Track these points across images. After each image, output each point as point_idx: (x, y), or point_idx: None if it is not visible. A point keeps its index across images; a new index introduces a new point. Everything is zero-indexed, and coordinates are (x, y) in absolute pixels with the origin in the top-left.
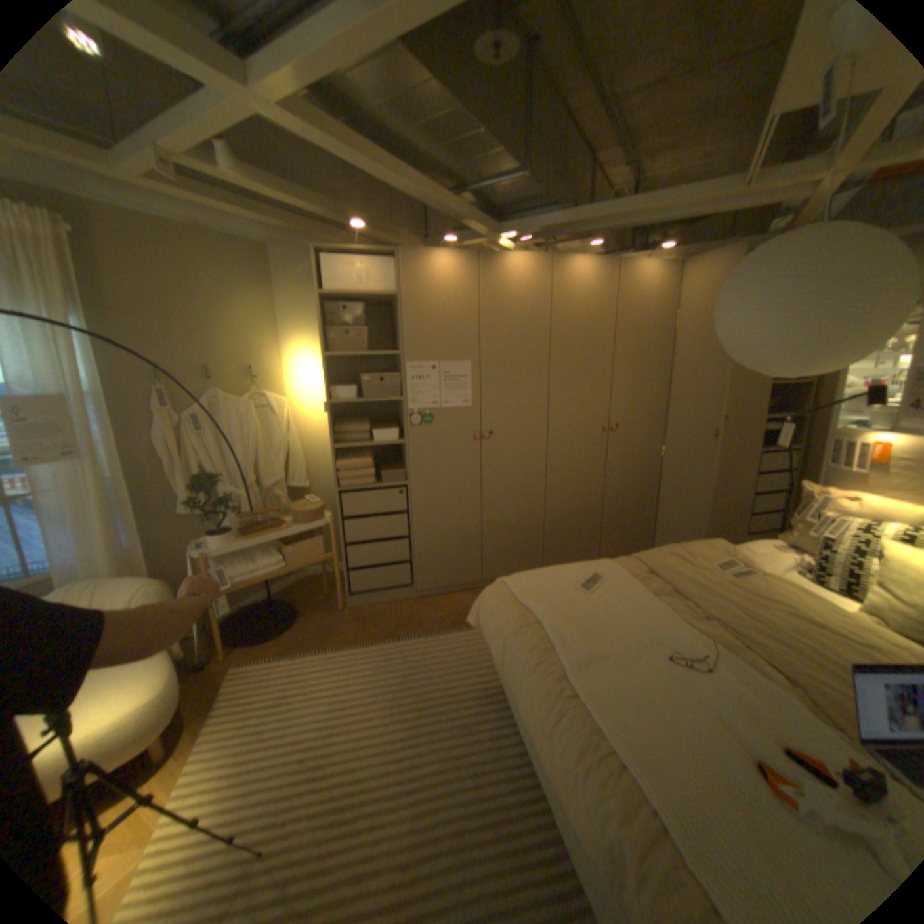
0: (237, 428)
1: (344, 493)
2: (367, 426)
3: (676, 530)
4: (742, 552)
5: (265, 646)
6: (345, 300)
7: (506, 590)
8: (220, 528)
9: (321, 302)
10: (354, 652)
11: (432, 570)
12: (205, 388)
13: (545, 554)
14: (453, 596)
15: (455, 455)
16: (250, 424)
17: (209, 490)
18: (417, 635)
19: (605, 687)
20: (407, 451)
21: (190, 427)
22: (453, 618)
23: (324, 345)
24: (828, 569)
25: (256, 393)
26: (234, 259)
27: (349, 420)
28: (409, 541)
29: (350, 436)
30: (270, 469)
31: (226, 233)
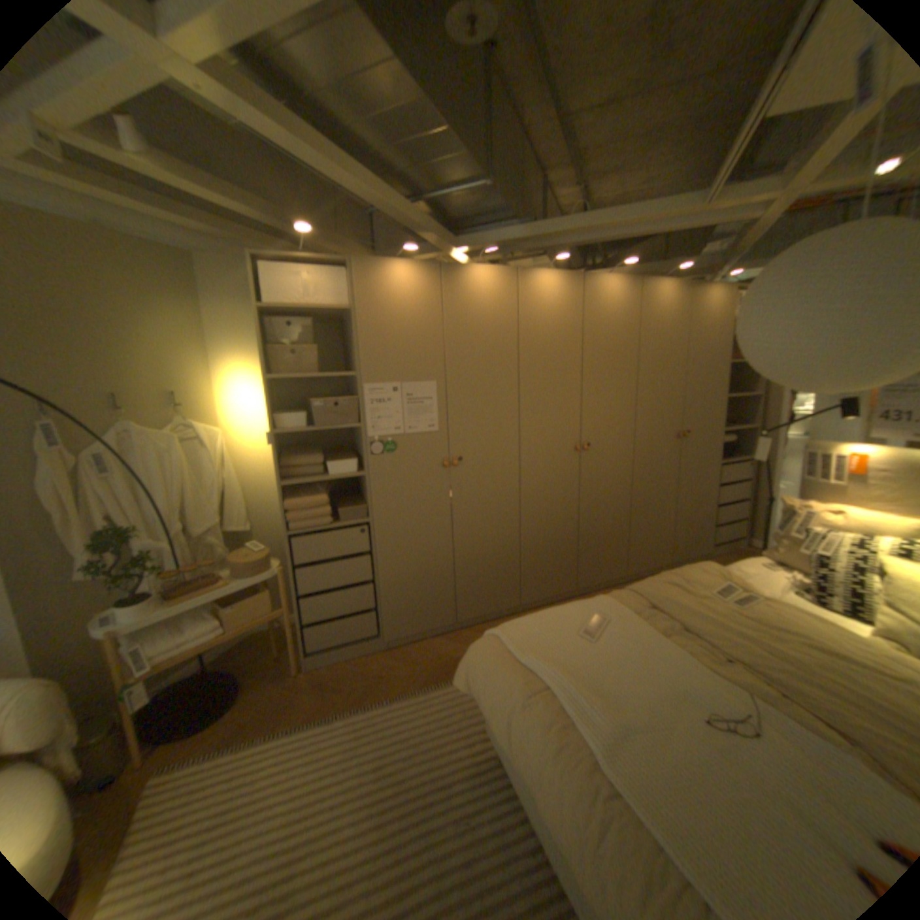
0: (156, 466)
1: (294, 537)
2: (320, 456)
3: (650, 548)
4: (736, 575)
5: (199, 738)
6: (289, 315)
7: (500, 646)
8: (135, 595)
9: (260, 317)
10: (315, 731)
11: (401, 616)
12: (112, 420)
13: (523, 586)
14: (426, 644)
15: (423, 485)
16: (174, 461)
17: (119, 549)
18: (389, 699)
19: (650, 778)
20: (368, 484)
21: (92, 469)
22: (429, 671)
23: (266, 365)
24: (828, 589)
25: (181, 423)
26: (150, 267)
27: (298, 451)
28: (373, 586)
29: (299, 470)
30: (201, 513)
31: (139, 237)
